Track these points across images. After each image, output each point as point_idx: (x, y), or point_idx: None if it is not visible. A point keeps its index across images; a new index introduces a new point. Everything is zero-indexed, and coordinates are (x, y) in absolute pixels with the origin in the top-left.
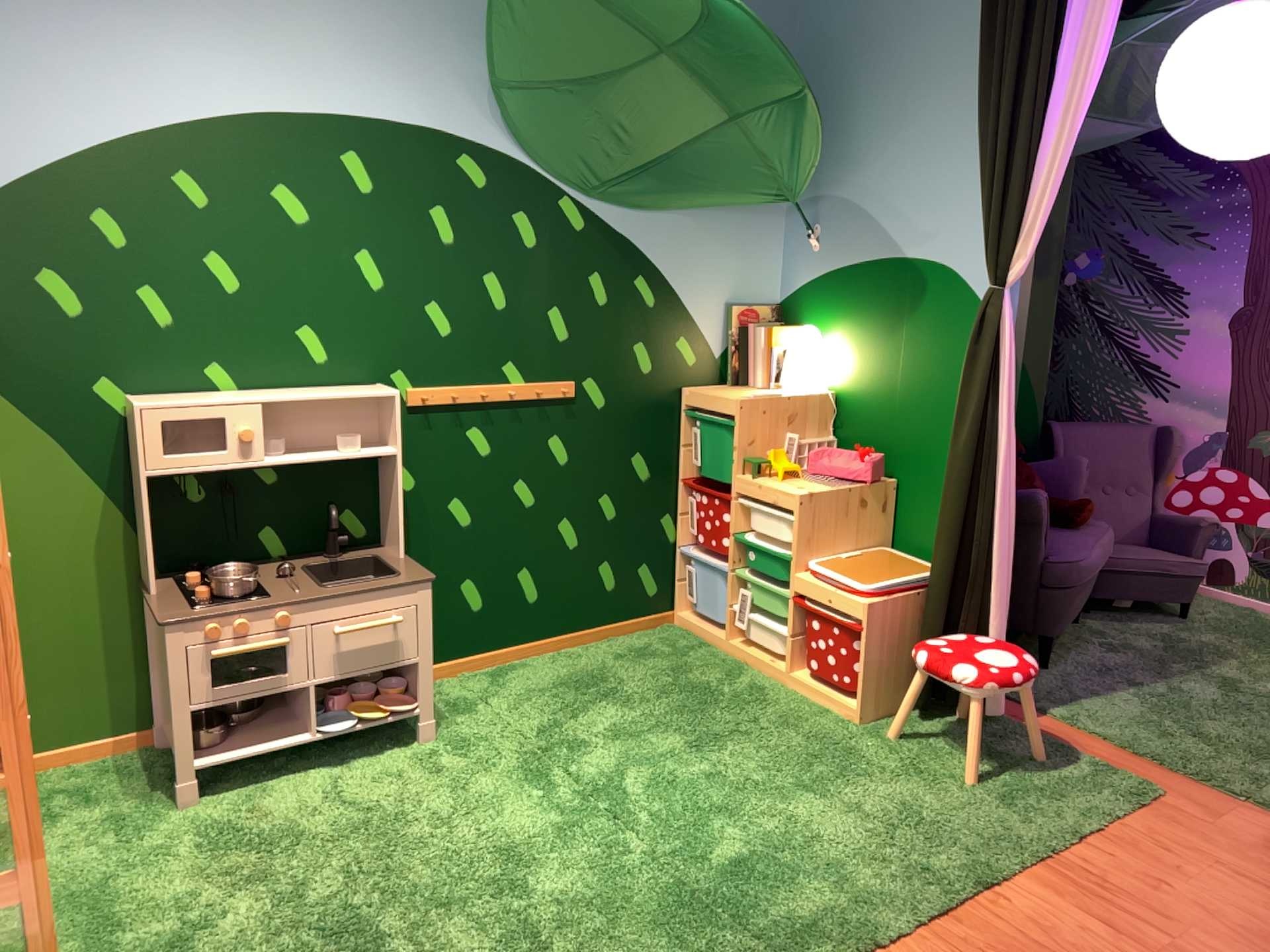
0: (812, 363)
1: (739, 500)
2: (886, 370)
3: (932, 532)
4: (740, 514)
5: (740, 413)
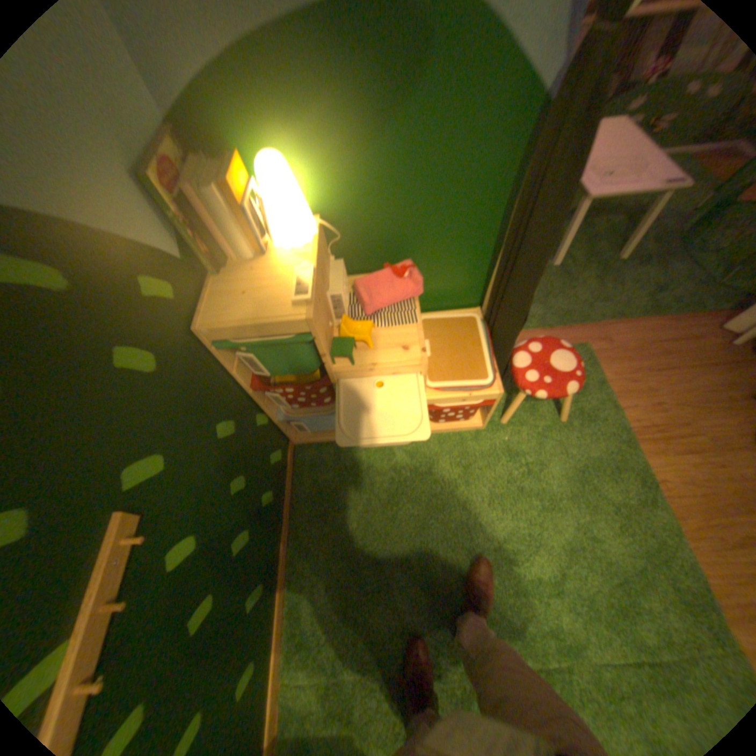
0: (298, 201)
1: (336, 379)
2: (382, 173)
3: (447, 290)
4: (338, 384)
5: (316, 327)
